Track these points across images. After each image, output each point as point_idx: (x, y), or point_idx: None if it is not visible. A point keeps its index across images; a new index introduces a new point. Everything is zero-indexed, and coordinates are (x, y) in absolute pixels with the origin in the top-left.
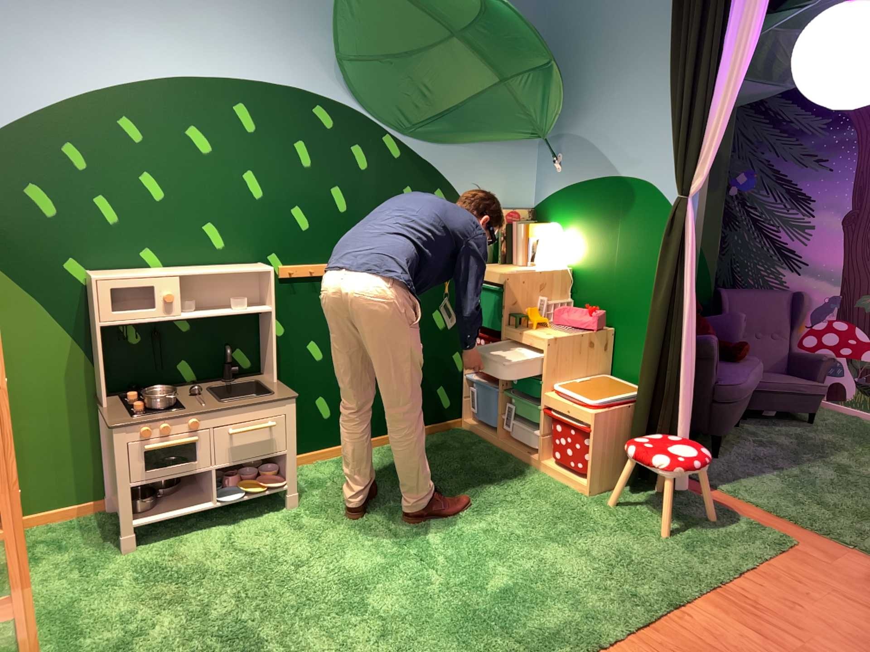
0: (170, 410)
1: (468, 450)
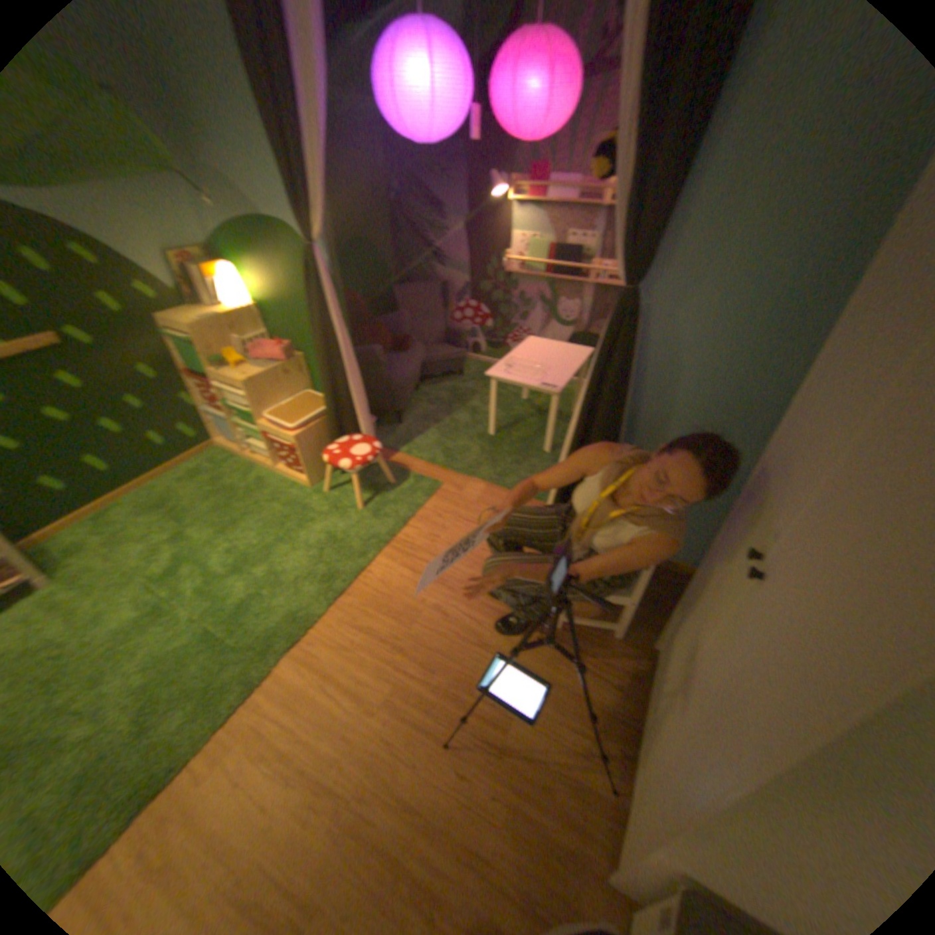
0: None
1: (217, 469)
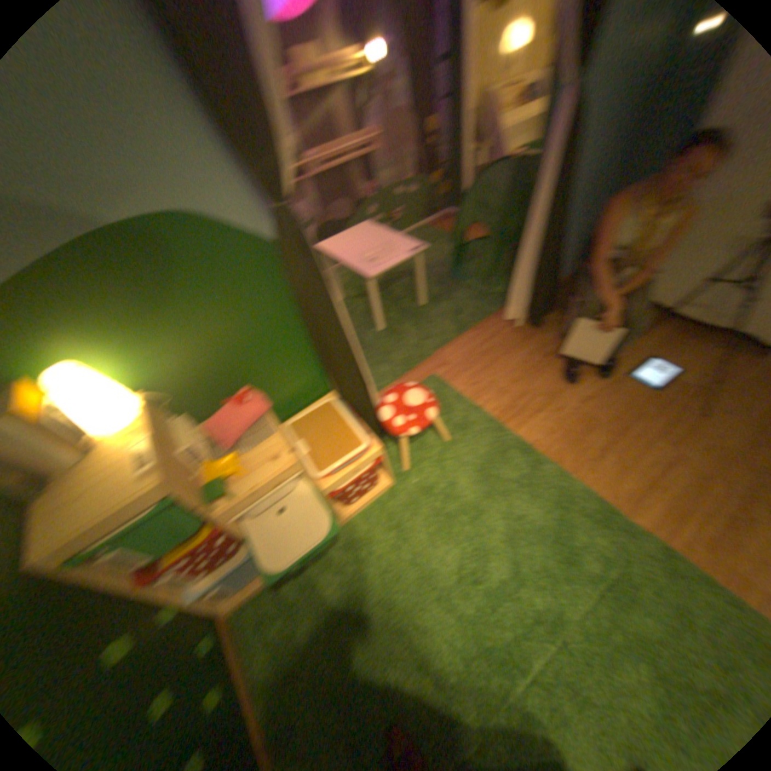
0: None
1: (293, 604)
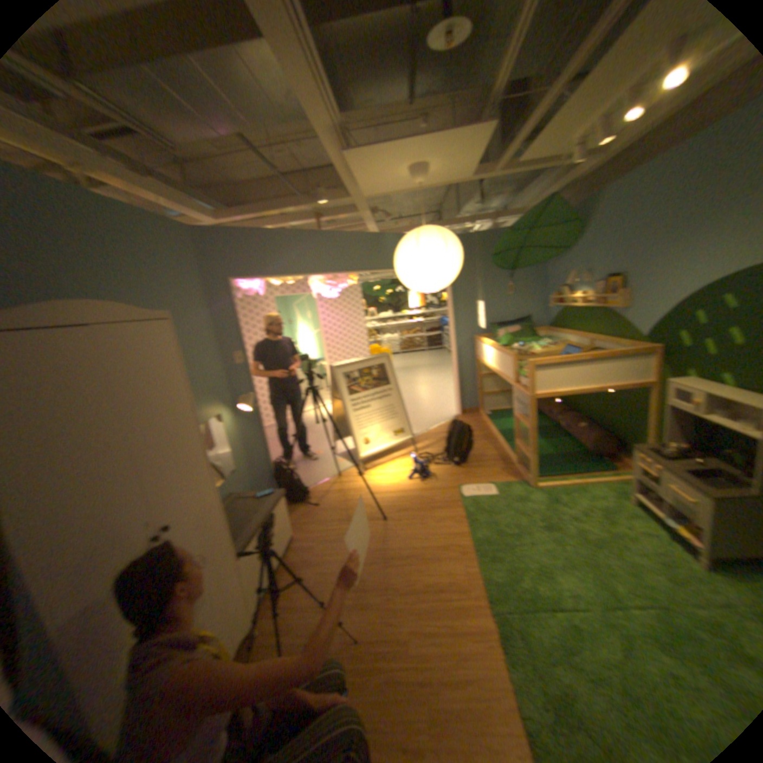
0: (665, 459)
1: None
